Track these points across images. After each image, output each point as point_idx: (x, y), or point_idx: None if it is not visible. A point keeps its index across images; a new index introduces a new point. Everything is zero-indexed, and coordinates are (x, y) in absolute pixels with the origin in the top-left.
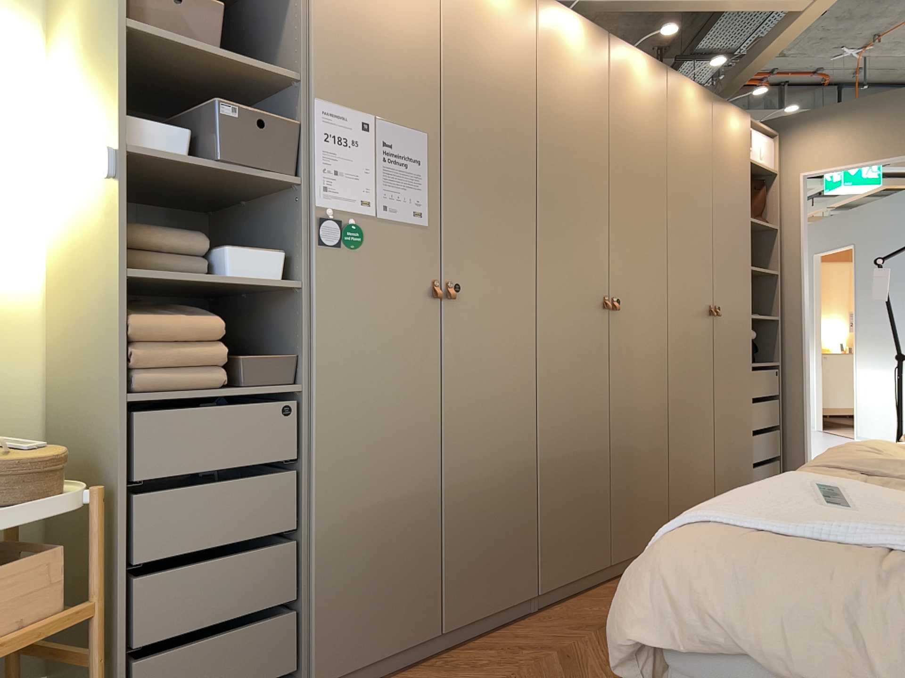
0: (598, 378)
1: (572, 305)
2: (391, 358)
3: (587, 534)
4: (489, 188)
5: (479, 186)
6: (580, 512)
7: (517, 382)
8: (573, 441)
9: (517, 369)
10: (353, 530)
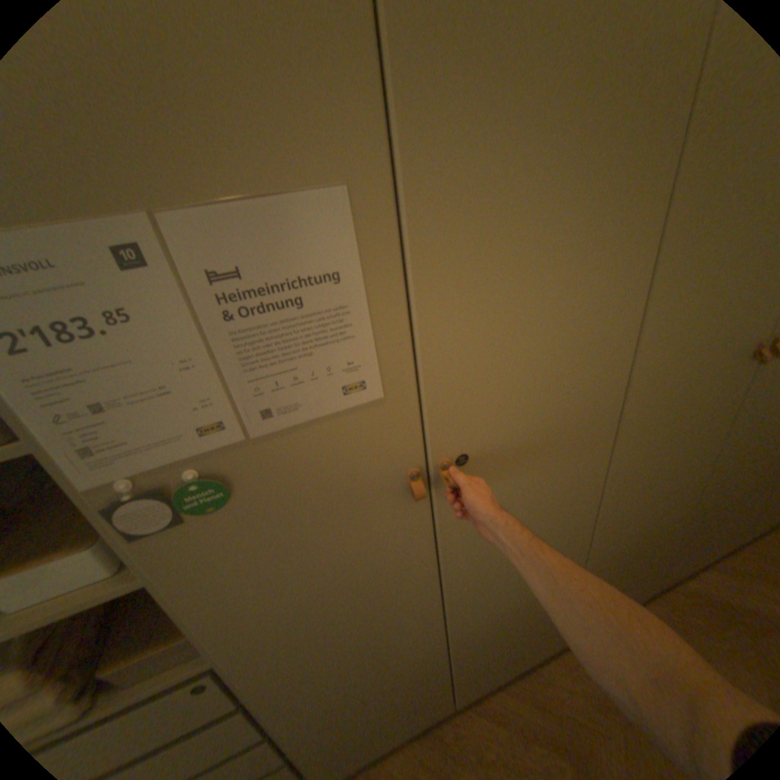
0: (715, 438)
1: (704, 378)
2: (363, 581)
3: (648, 583)
4: (561, 245)
5: (535, 251)
6: (644, 573)
7: (579, 511)
8: (653, 524)
9: (581, 498)
10: (345, 711)
